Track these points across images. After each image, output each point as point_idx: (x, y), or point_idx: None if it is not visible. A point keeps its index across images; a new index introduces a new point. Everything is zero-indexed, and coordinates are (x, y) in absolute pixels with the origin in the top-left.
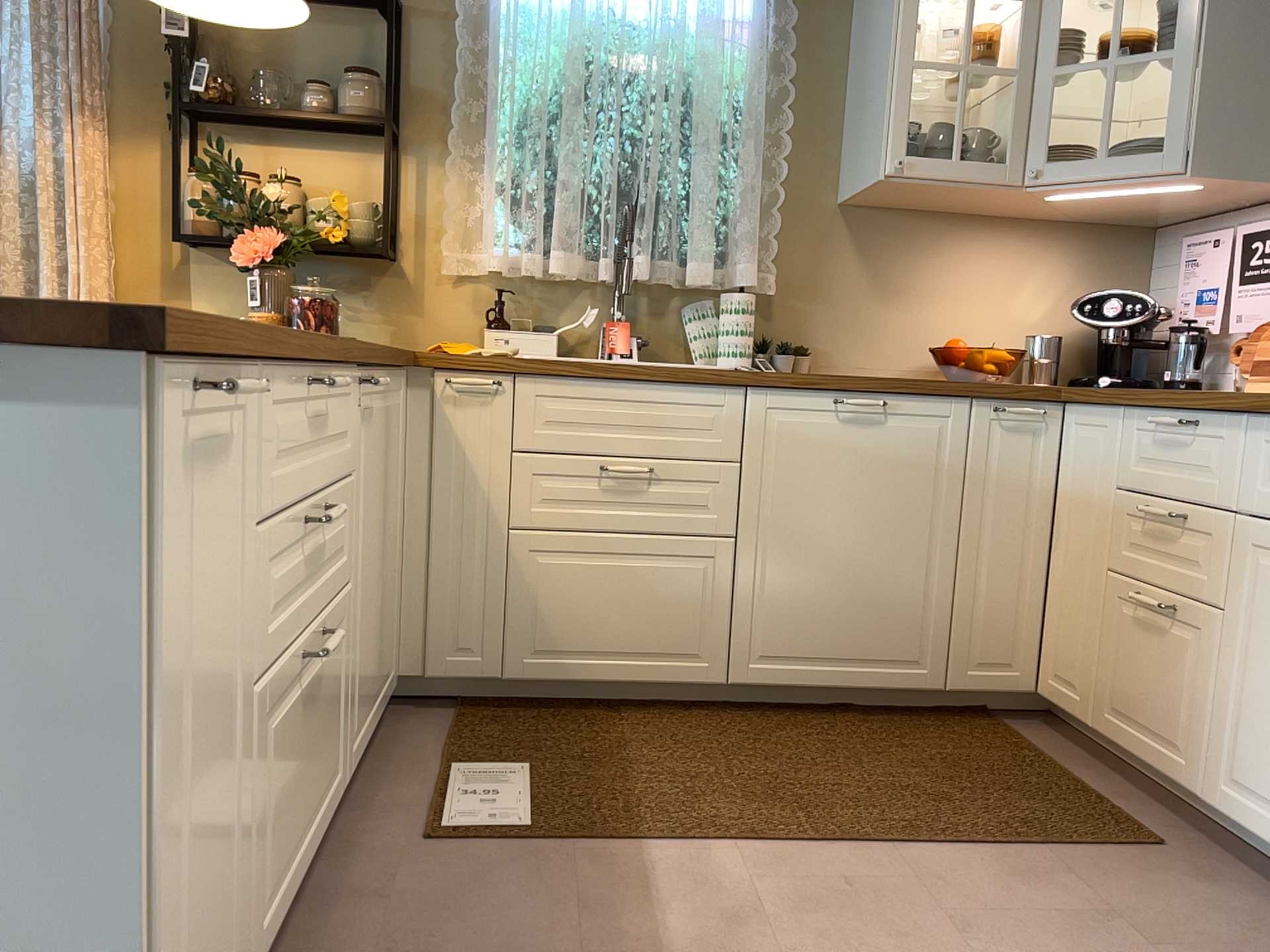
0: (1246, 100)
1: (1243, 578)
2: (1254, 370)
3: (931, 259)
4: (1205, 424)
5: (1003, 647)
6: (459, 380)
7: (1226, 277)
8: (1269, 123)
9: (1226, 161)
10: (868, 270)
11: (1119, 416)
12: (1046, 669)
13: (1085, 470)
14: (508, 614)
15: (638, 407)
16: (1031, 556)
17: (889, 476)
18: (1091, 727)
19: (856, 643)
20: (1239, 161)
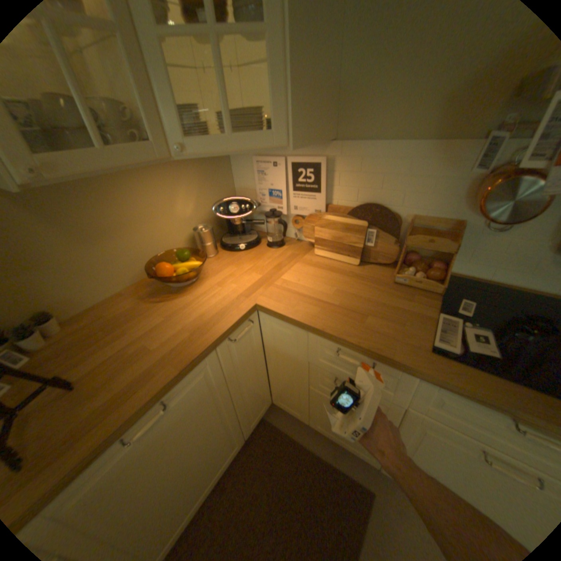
0: (310, 81)
1: (412, 431)
2: (316, 241)
3: (109, 203)
4: (383, 363)
5: (259, 407)
6: None
7: (284, 185)
8: (318, 99)
9: (305, 133)
10: (59, 231)
11: (304, 330)
12: (275, 399)
13: (282, 343)
14: None
15: None
16: (260, 374)
17: (185, 426)
18: (308, 425)
19: (204, 484)
20: (310, 132)
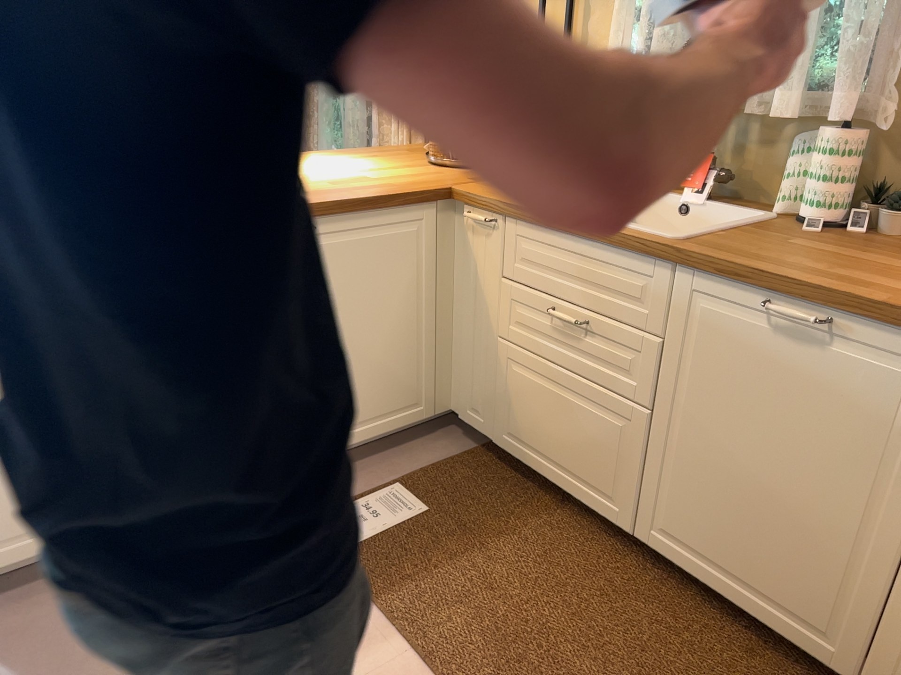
0: None
1: None
2: None
3: None
4: None
5: None
6: (468, 214)
7: None
8: None
9: None
10: None
11: None
12: None
13: None
14: (497, 397)
15: (583, 261)
16: None
17: (820, 412)
18: None
19: (753, 570)
20: None
